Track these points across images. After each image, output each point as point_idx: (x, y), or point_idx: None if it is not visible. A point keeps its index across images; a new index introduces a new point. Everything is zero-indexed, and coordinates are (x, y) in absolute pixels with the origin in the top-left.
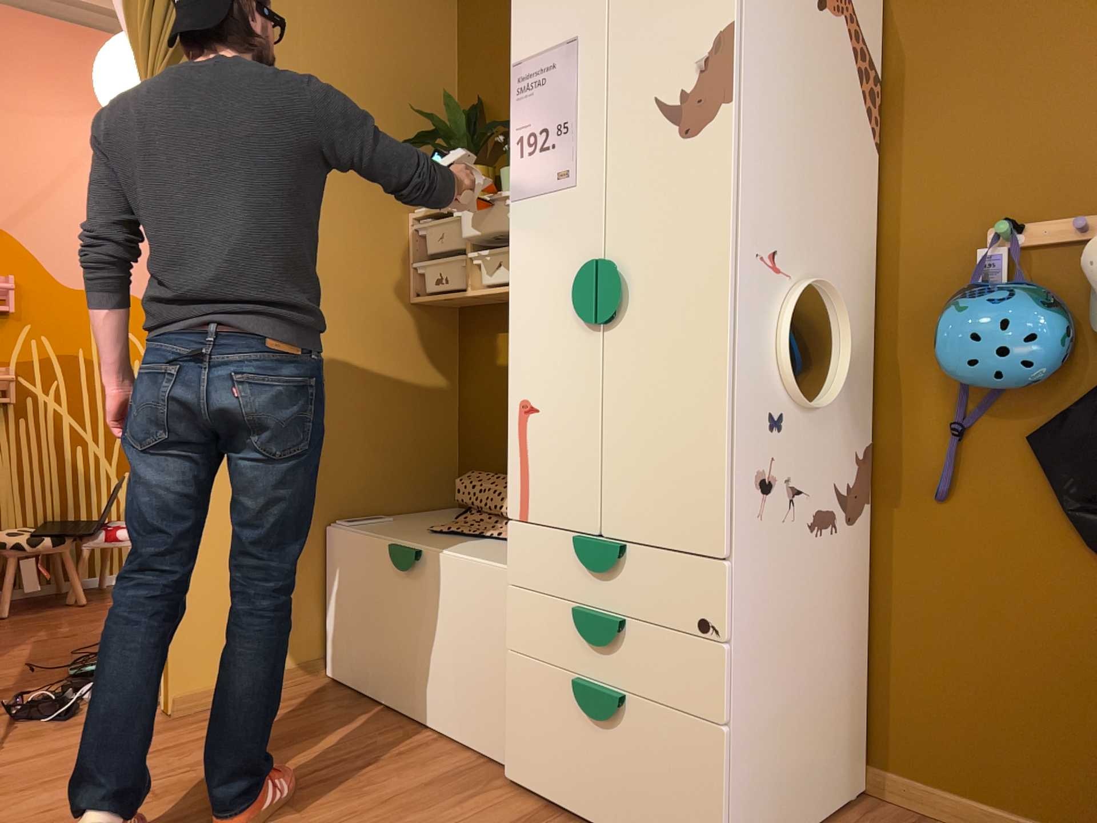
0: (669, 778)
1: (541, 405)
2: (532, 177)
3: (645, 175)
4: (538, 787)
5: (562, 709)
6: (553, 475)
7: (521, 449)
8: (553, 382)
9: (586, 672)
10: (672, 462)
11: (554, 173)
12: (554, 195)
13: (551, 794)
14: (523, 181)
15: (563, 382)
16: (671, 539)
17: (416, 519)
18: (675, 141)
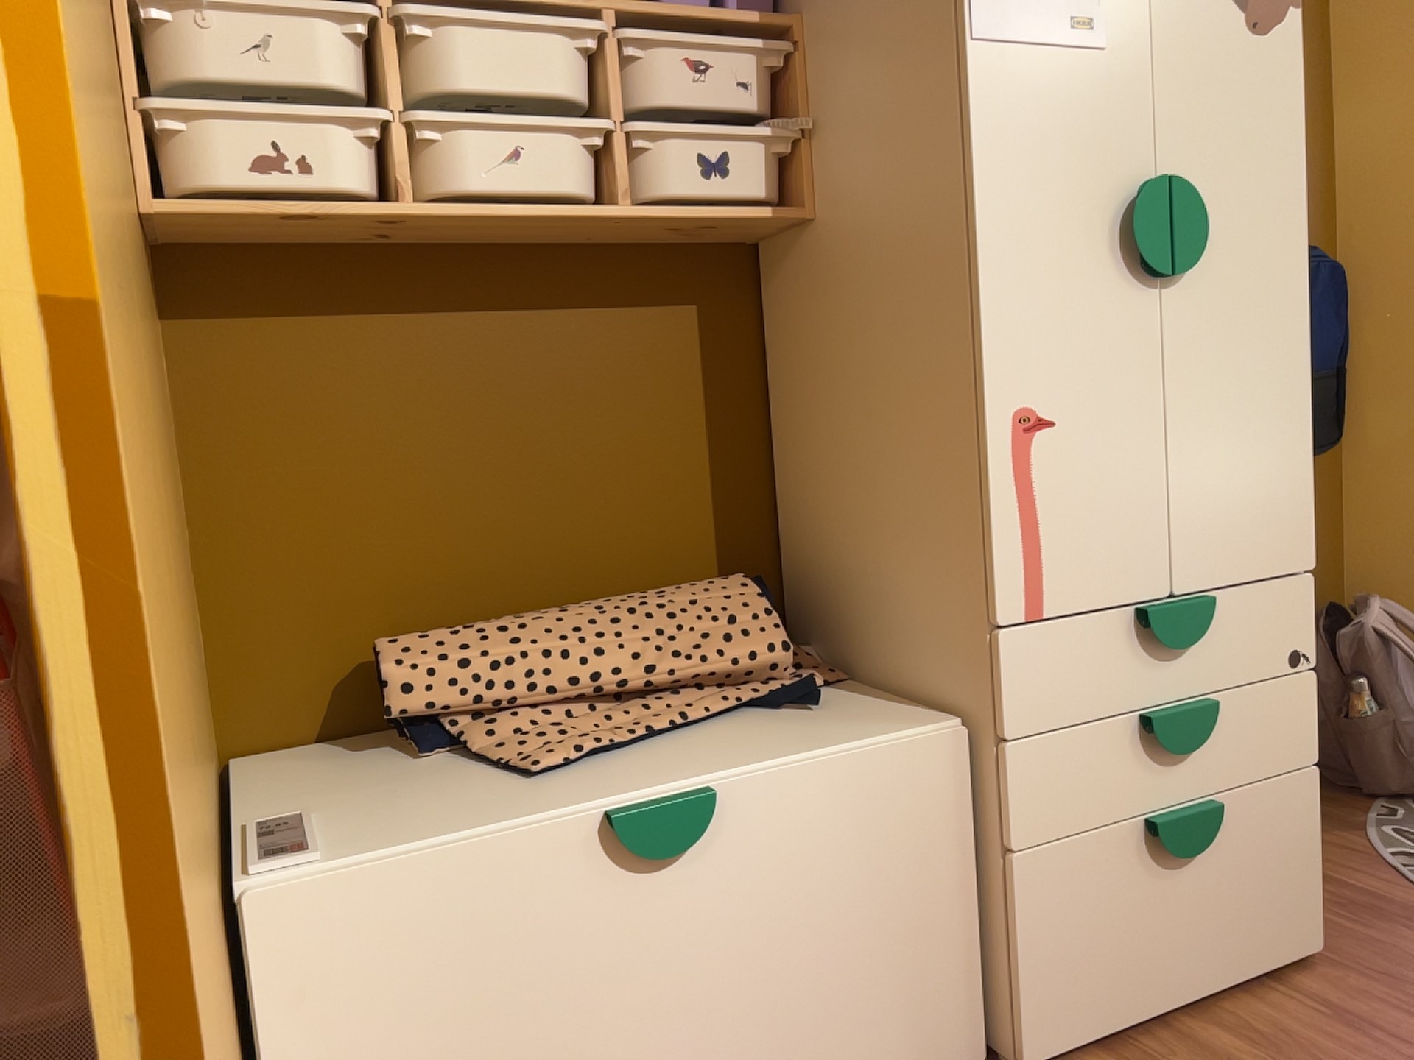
0: (1268, 863)
1: (1060, 415)
2: (1019, 9)
3: (1206, 67)
4: (1091, 1028)
5: (1123, 879)
6: (1090, 526)
7: (1023, 497)
8: (1082, 374)
9: (1158, 800)
10: (1257, 465)
11: (1065, 15)
12: (1066, 56)
13: (1112, 1019)
14: (998, 10)
15: (1101, 372)
16: (1260, 564)
17: (337, 792)
18: (1242, 31)
